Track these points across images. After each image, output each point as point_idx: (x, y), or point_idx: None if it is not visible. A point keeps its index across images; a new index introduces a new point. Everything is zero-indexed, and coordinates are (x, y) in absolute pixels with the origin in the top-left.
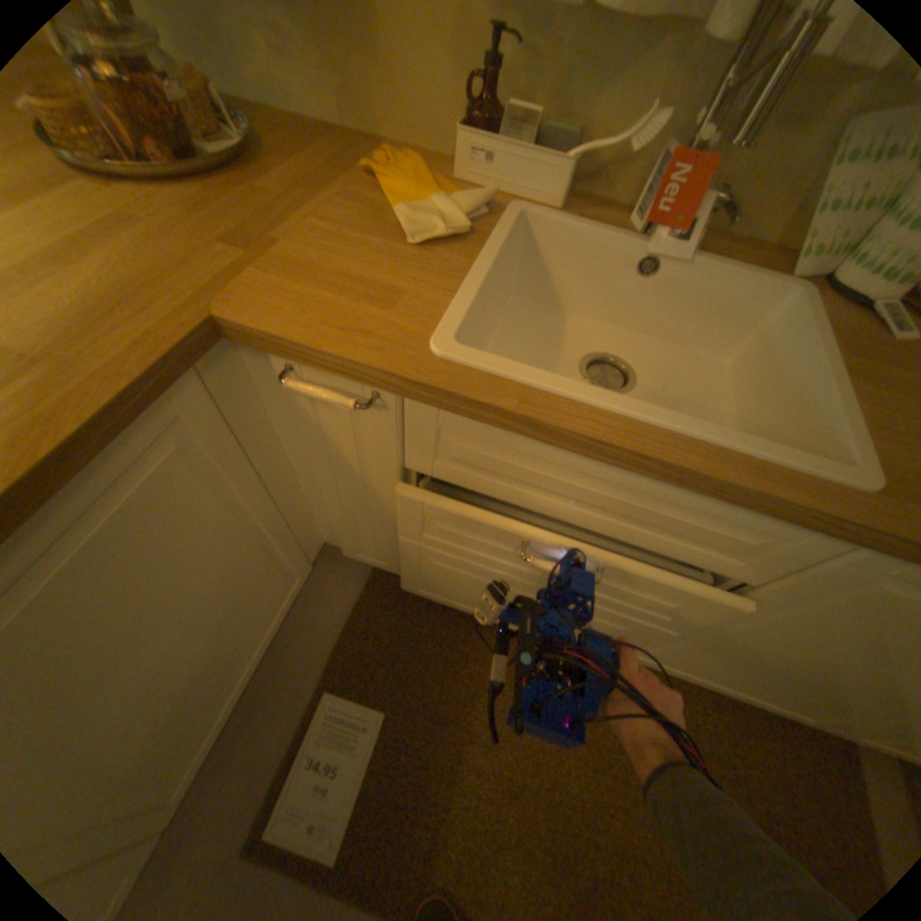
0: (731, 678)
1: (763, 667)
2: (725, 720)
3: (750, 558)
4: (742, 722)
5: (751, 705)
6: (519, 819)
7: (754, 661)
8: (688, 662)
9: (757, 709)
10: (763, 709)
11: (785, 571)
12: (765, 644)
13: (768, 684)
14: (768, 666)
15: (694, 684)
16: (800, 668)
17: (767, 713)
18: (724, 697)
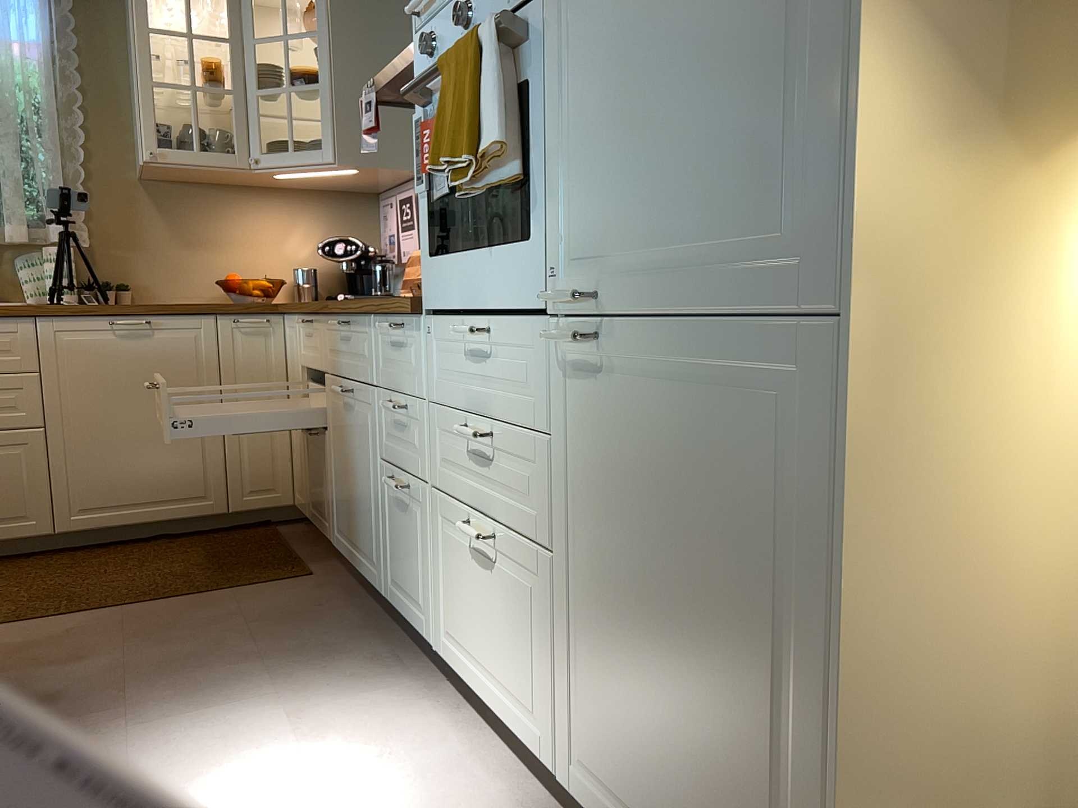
0: (123, 480)
1: (111, 444)
2: (174, 544)
3: (13, 351)
4: (188, 542)
5: (169, 513)
6: (1, 601)
7: (103, 442)
8: (91, 483)
9: (180, 518)
10: (178, 511)
11: (29, 351)
12: (85, 417)
13: (136, 466)
14: (112, 442)
15: (126, 518)
16: (118, 428)
17: (188, 517)
18: (155, 522)
